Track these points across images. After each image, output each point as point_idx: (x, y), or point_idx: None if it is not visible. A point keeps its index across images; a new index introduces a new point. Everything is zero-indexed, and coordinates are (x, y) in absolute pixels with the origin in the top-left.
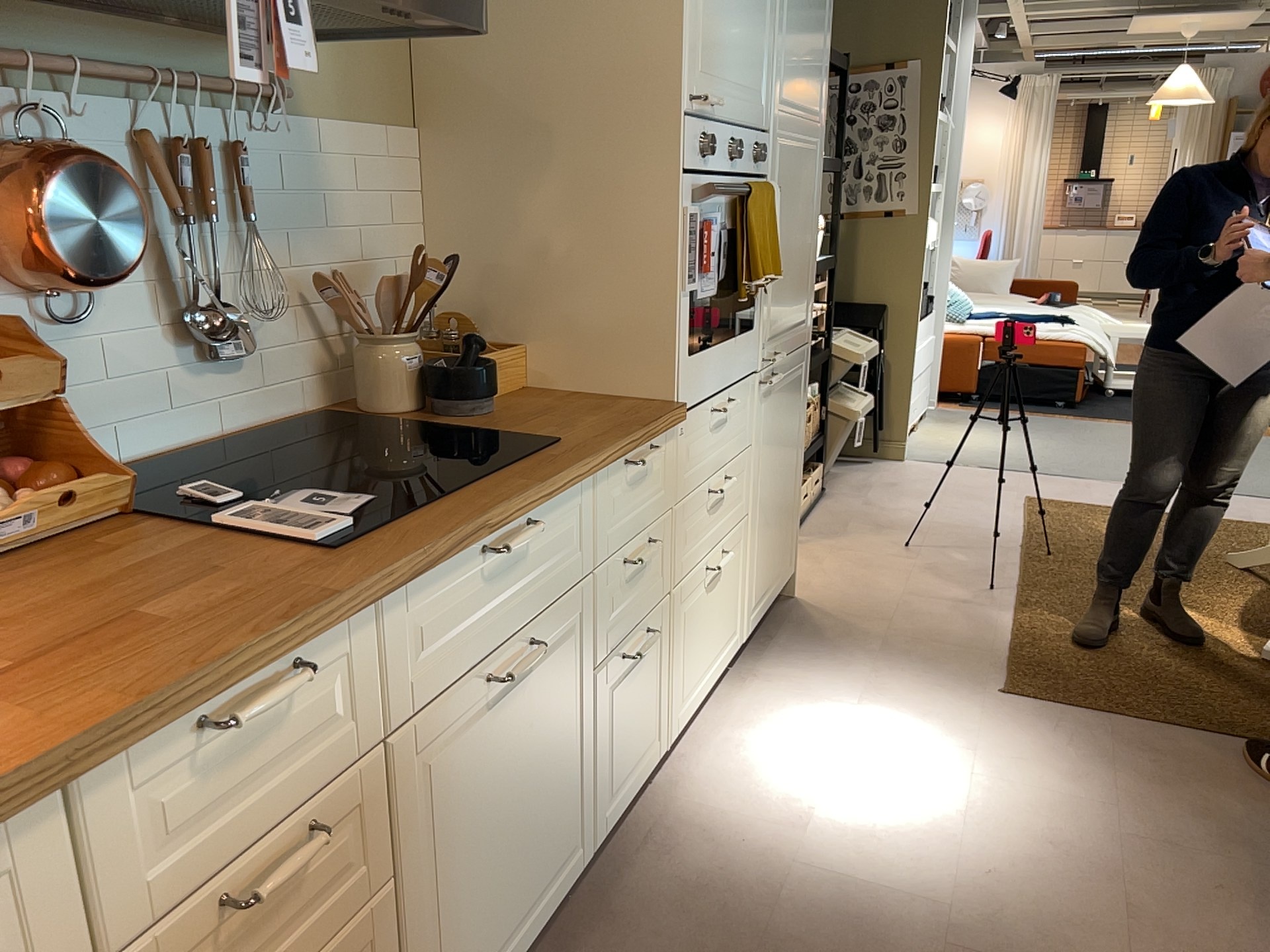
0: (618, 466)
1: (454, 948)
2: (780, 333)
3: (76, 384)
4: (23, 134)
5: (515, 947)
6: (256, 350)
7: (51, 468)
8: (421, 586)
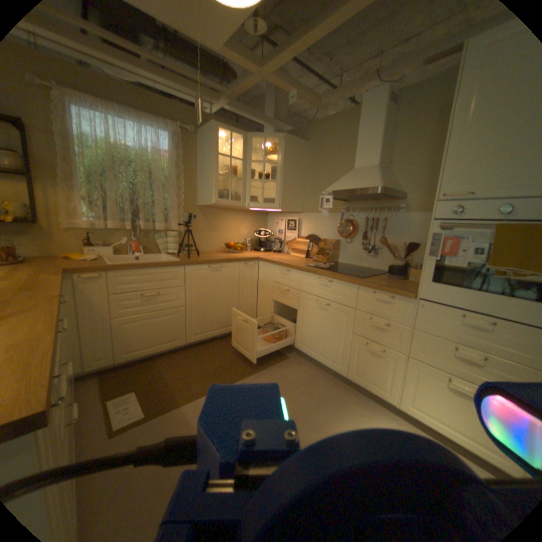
0: (370, 291)
1: (304, 335)
2: None
3: (346, 250)
4: (347, 217)
5: (317, 357)
6: (379, 255)
7: (327, 256)
8: (306, 274)
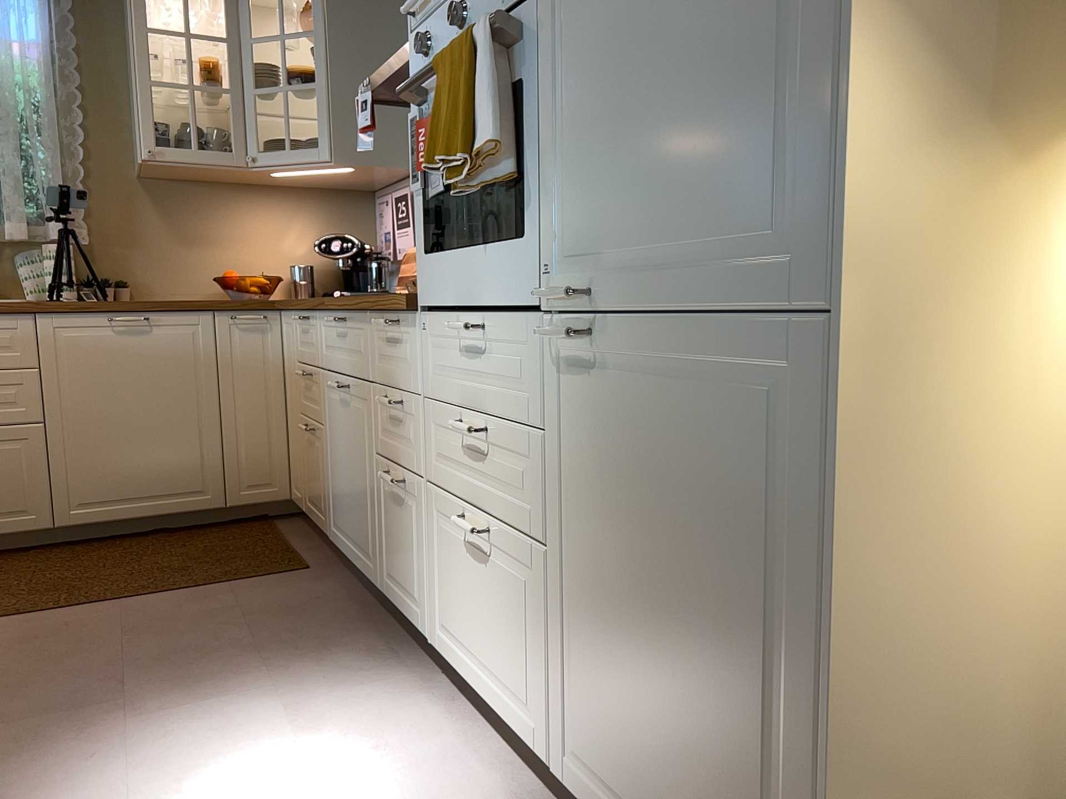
0: (379, 321)
1: (334, 497)
2: (626, 256)
3: None
4: None
5: (350, 554)
6: None
7: None
8: (323, 318)
